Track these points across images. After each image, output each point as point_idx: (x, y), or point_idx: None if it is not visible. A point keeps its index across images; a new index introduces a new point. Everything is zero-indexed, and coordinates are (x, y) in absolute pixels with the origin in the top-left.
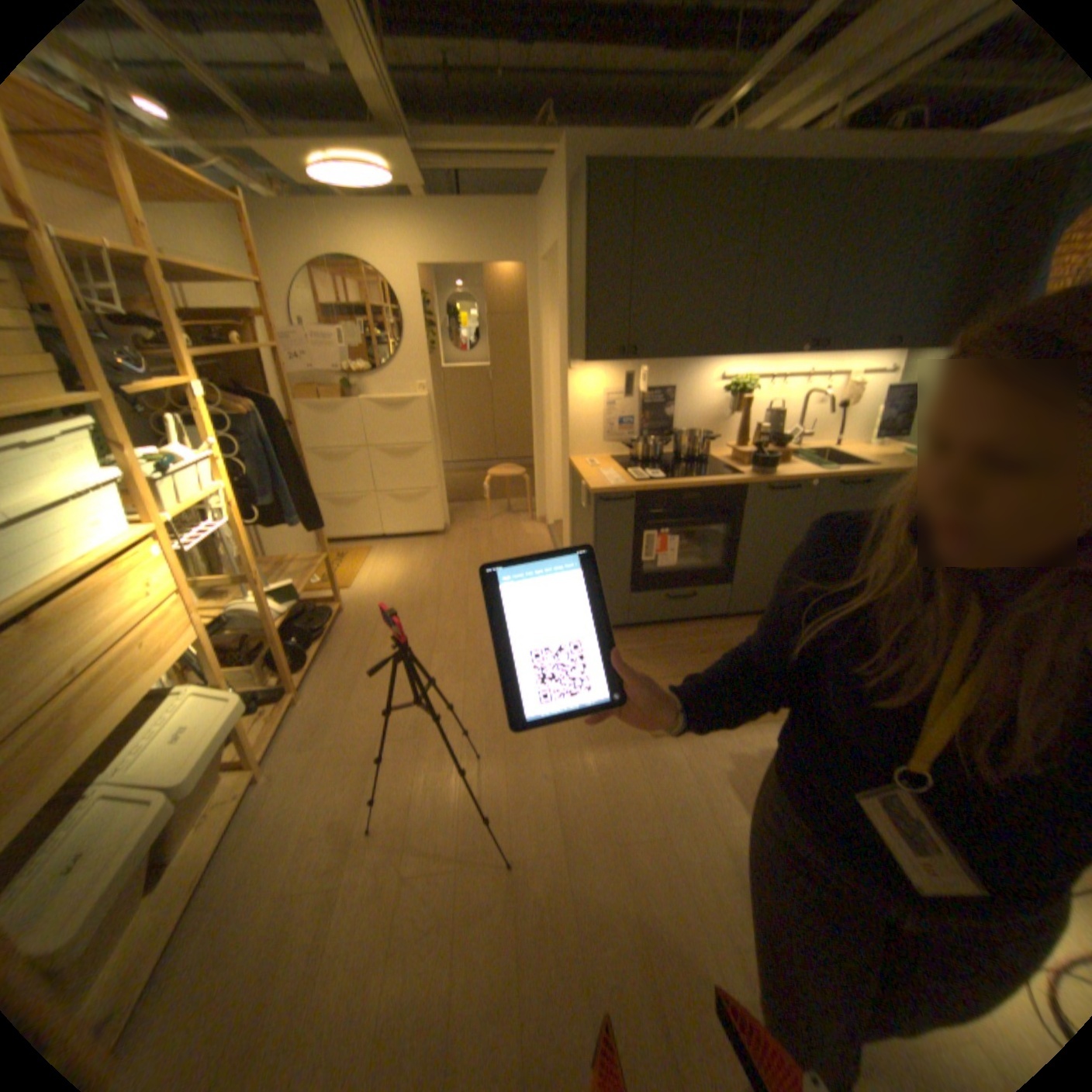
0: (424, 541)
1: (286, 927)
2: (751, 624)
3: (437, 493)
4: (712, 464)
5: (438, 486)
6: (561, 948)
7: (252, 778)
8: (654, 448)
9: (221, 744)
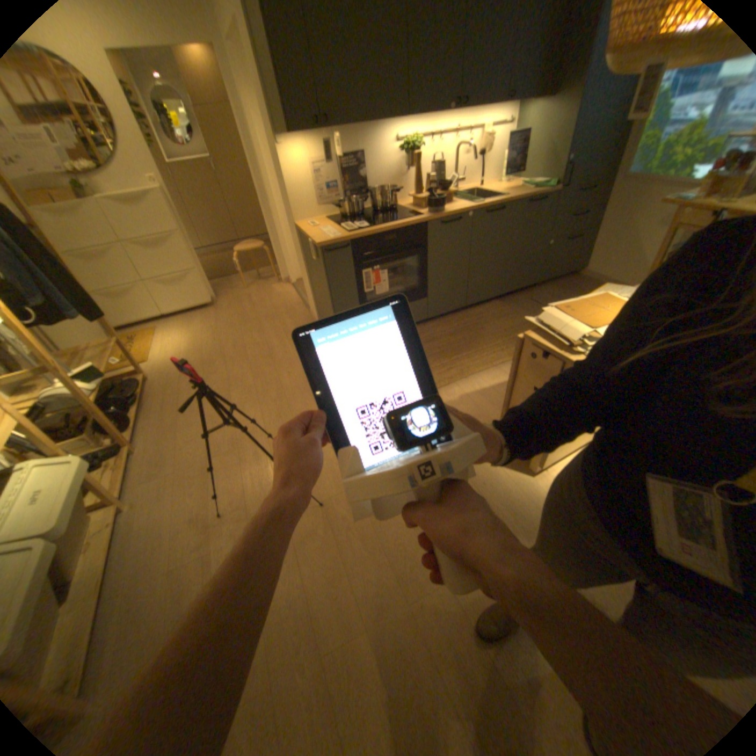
0: (197, 313)
1: (178, 586)
2: (442, 322)
3: (196, 273)
4: (400, 212)
5: (194, 266)
6: (363, 536)
7: (115, 509)
8: (356, 205)
9: (77, 493)
